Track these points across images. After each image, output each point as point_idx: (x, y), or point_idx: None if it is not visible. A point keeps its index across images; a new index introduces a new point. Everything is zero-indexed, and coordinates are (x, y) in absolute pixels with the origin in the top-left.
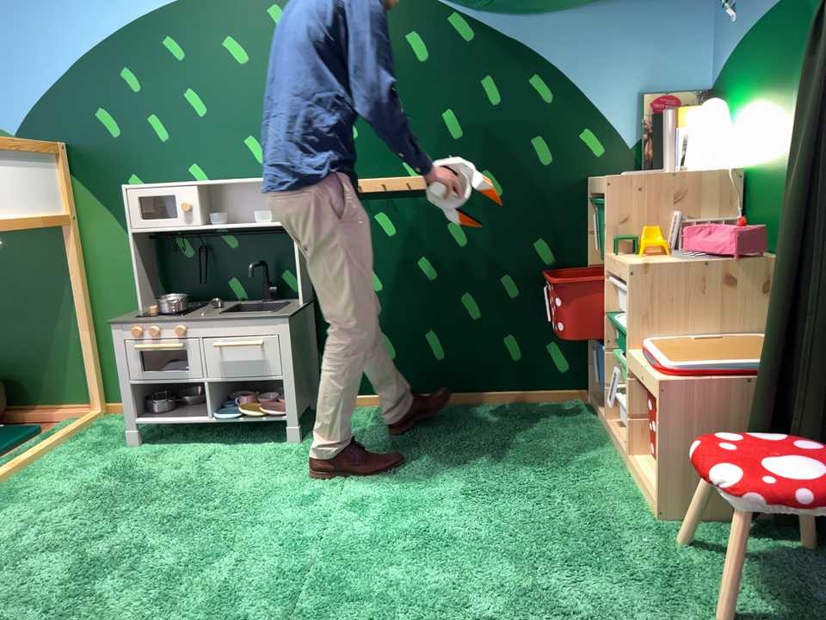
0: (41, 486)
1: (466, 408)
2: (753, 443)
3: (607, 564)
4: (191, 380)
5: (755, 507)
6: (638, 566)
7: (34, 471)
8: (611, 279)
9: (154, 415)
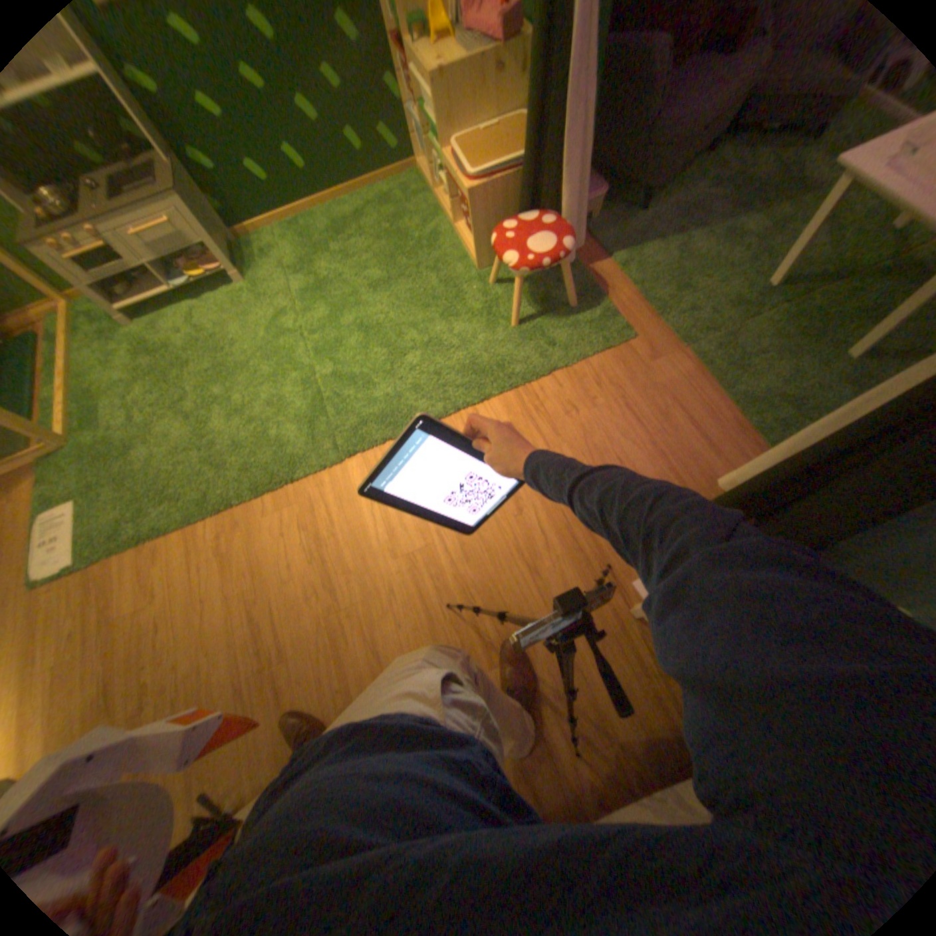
0: (98, 380)
1: (337, 204)
2: (519, 217)
3: (456, 312)
4: (125, 261)
5: (521, 275)
6: (471, 307)
7: (78, 372)
8: (412, 68)
9: (121, 299)
